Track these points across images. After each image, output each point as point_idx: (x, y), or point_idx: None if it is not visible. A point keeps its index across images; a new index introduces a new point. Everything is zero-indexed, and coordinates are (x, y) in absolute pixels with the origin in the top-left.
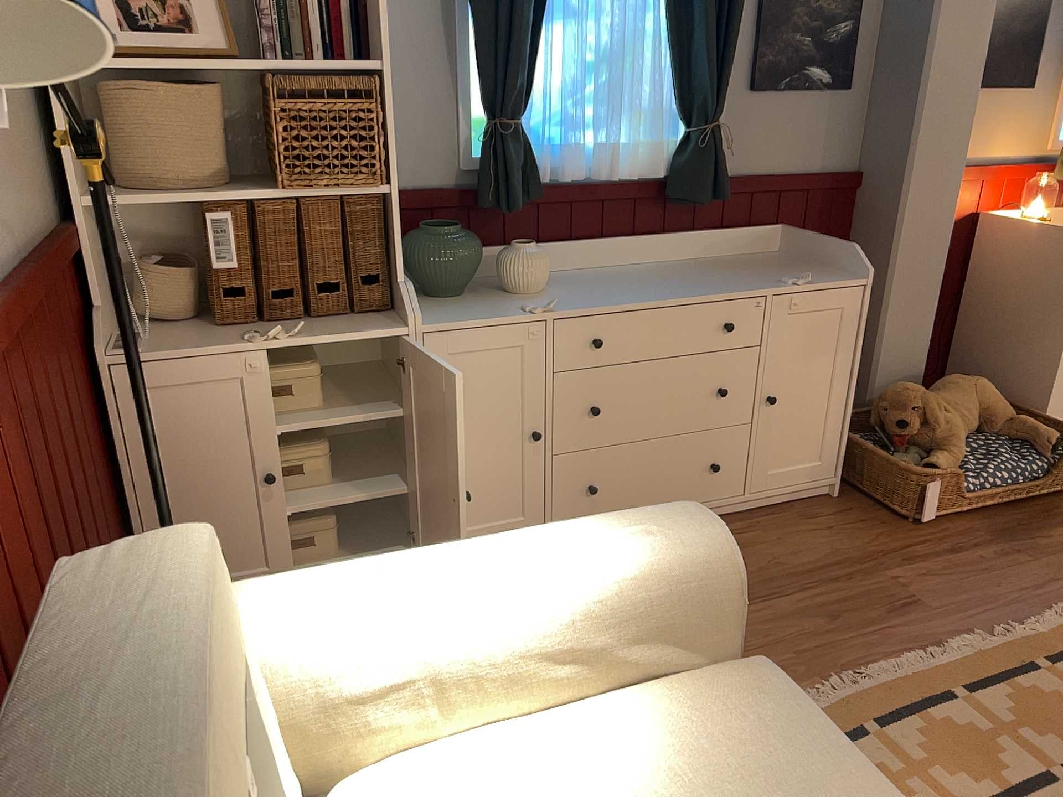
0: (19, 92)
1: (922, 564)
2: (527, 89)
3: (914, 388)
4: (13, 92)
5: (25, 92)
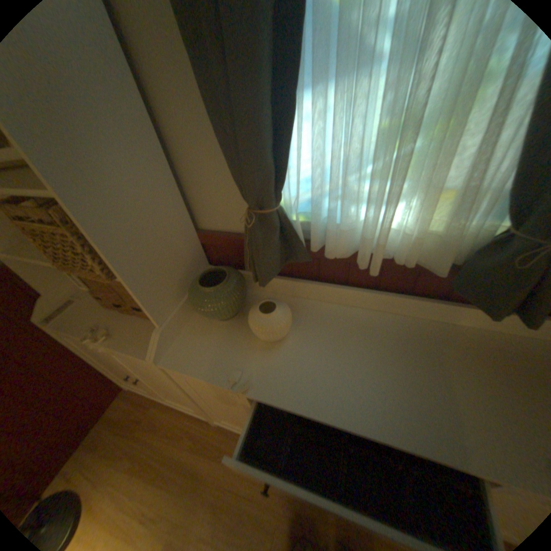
0: None
1: None
2: (280, 177)
3: None
4: None
5: None
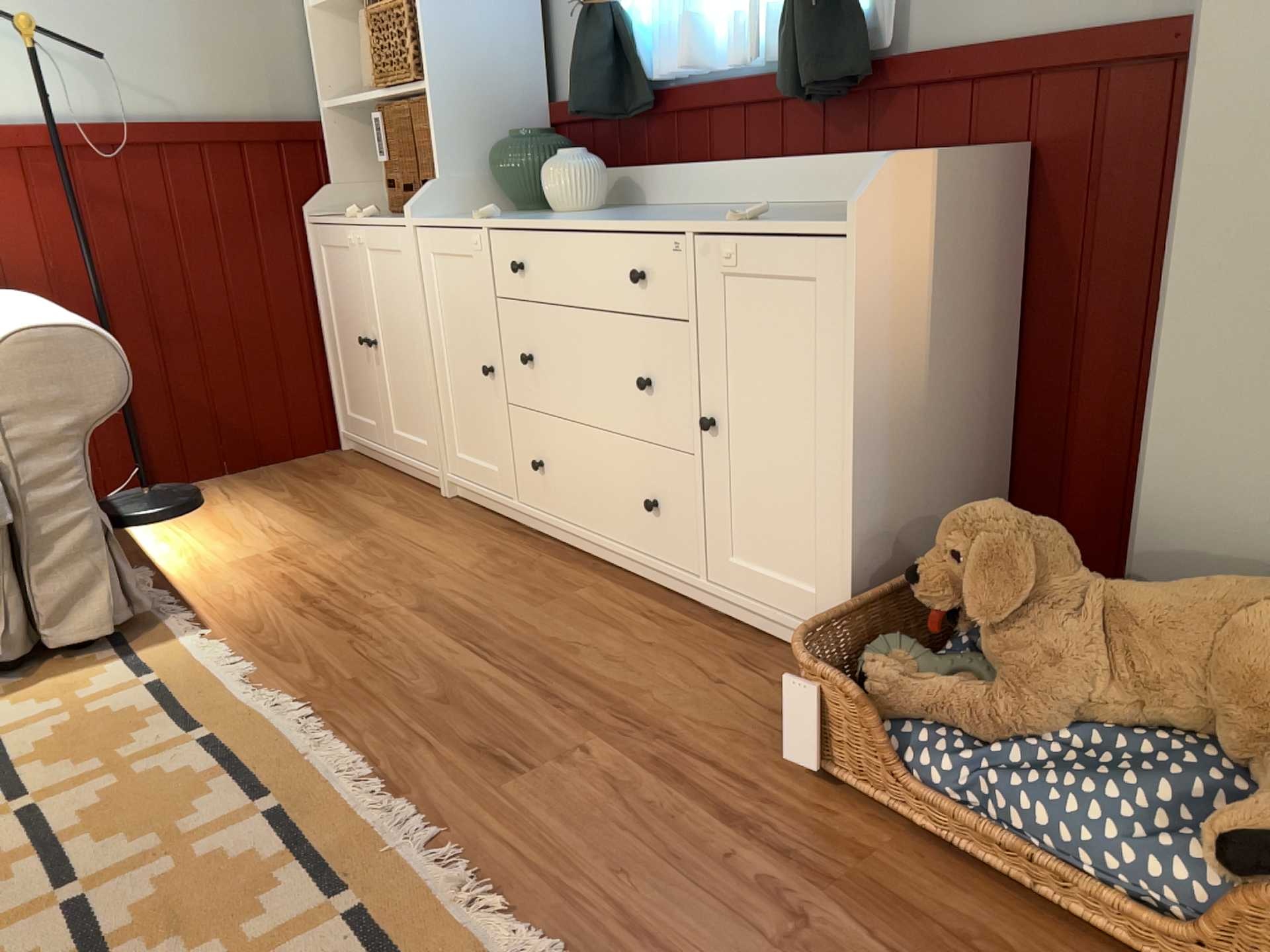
0: (273, 27)
1: (652, 778)
2: None
3: (1000, 514)
4: (255, 26)
5: (289, 27)
